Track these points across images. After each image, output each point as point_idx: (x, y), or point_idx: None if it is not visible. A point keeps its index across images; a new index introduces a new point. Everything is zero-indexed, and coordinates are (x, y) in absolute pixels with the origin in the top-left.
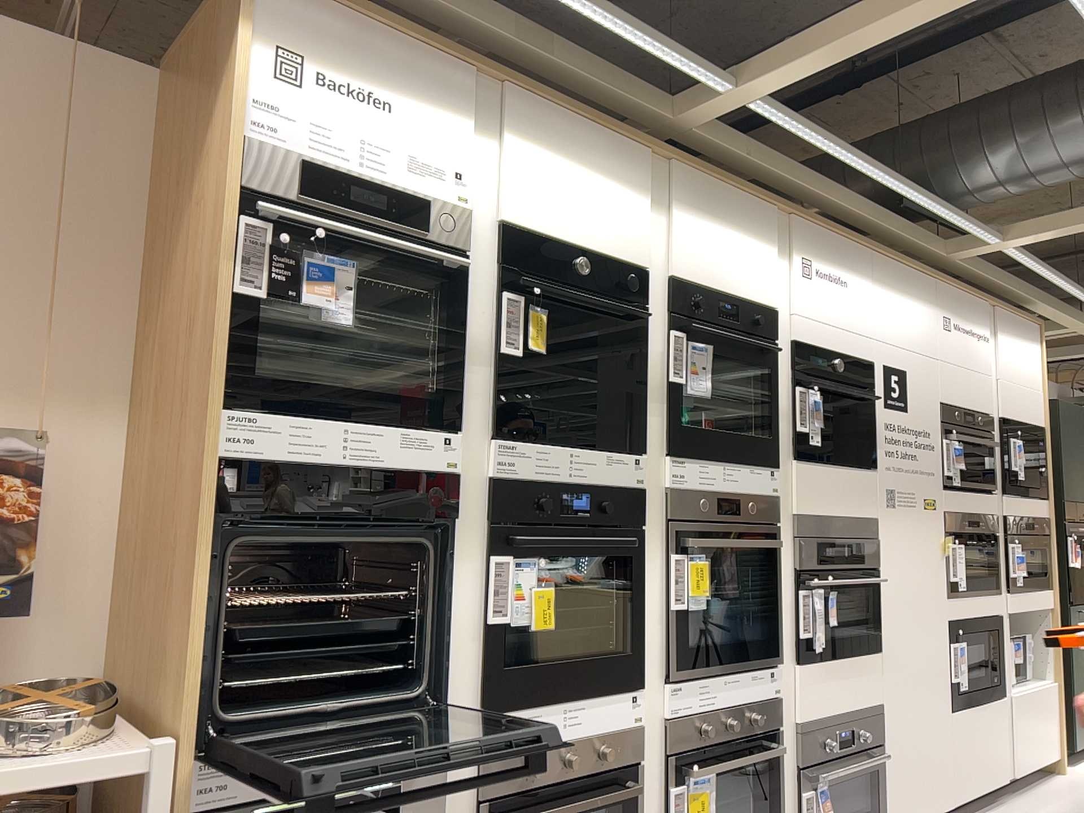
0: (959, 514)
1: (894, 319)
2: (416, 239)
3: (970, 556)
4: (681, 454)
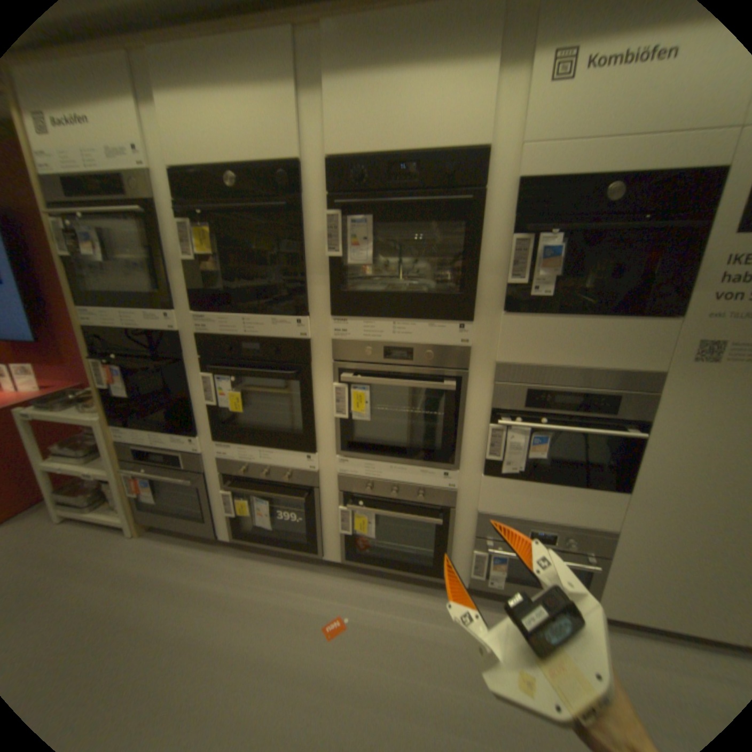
0: None
1: None
2: (116, 200)
3: None
4: (349, 316)
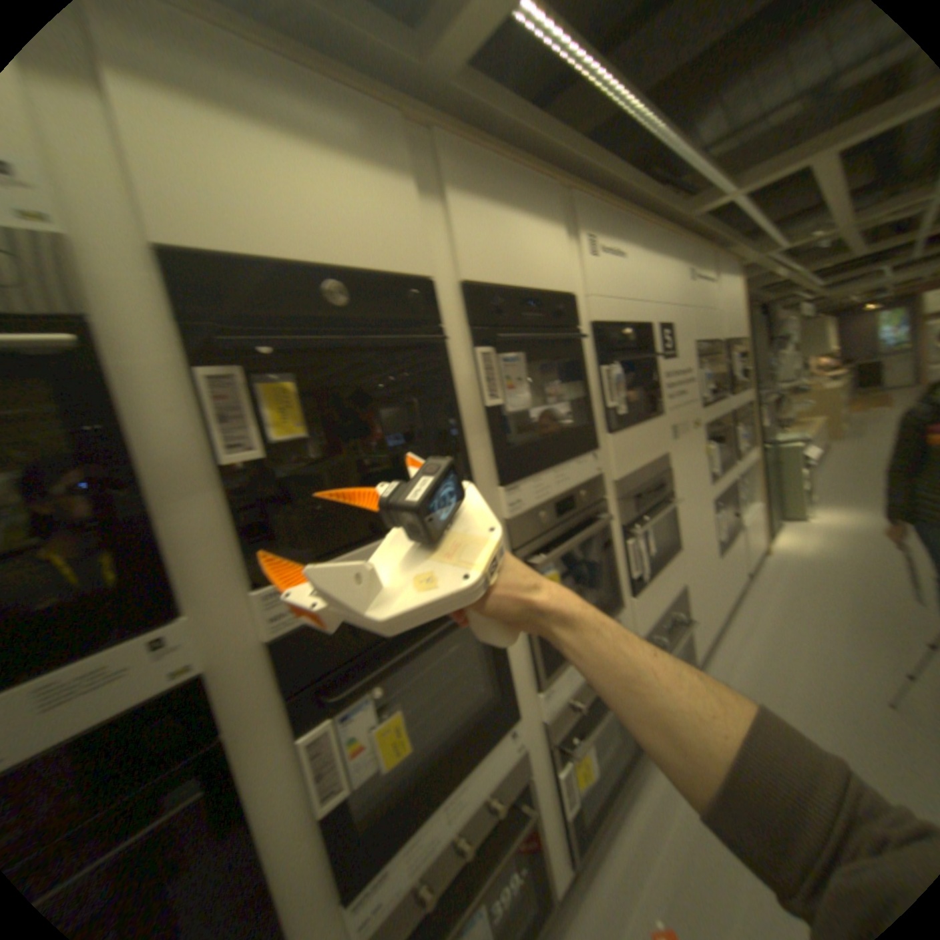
0: (722, 423)
1: (671, 277)
2: None
3: (728, 450)
4: (520, 478)
